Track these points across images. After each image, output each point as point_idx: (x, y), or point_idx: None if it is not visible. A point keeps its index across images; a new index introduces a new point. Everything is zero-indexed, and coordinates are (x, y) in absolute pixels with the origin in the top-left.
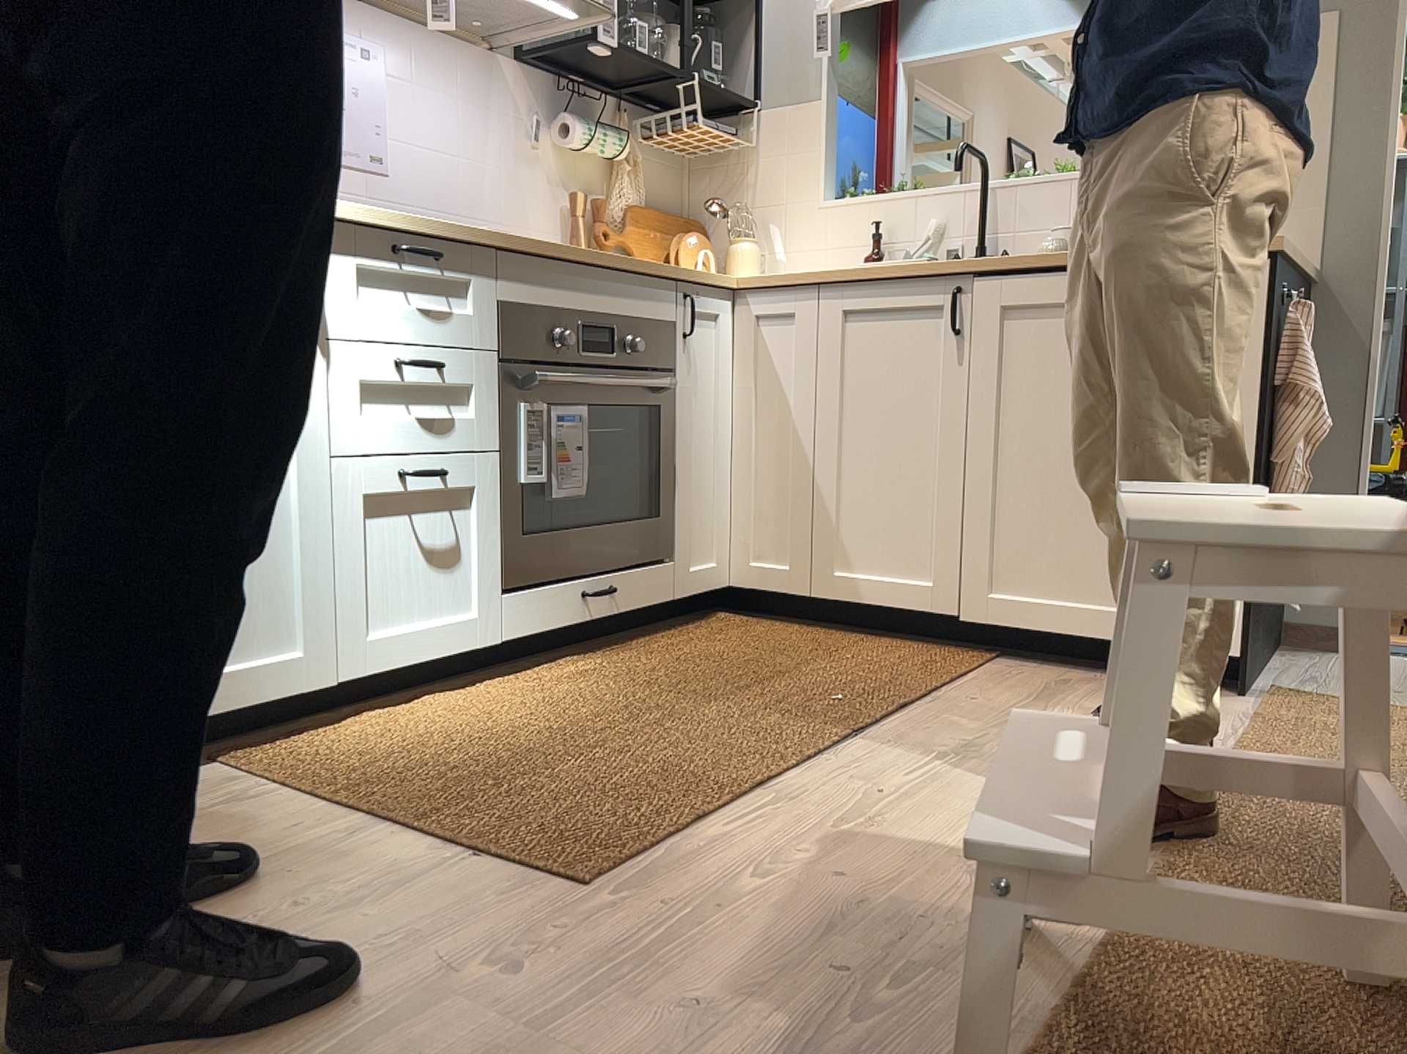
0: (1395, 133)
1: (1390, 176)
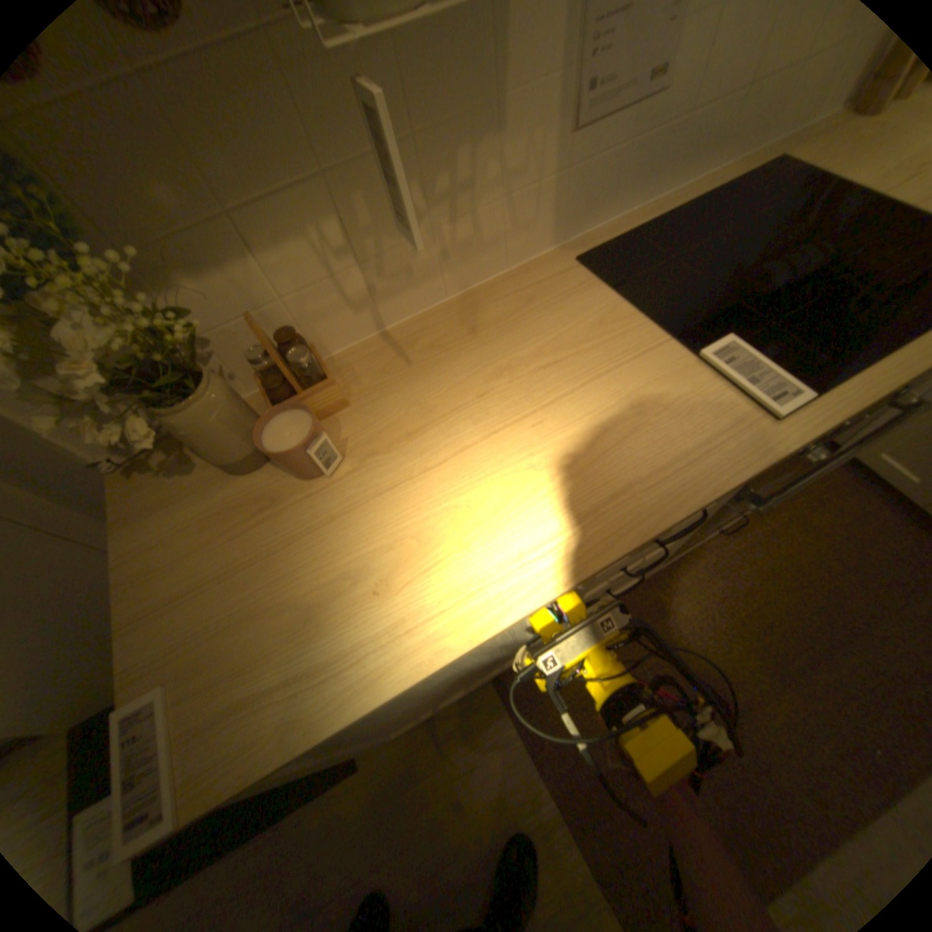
0: None
1: None
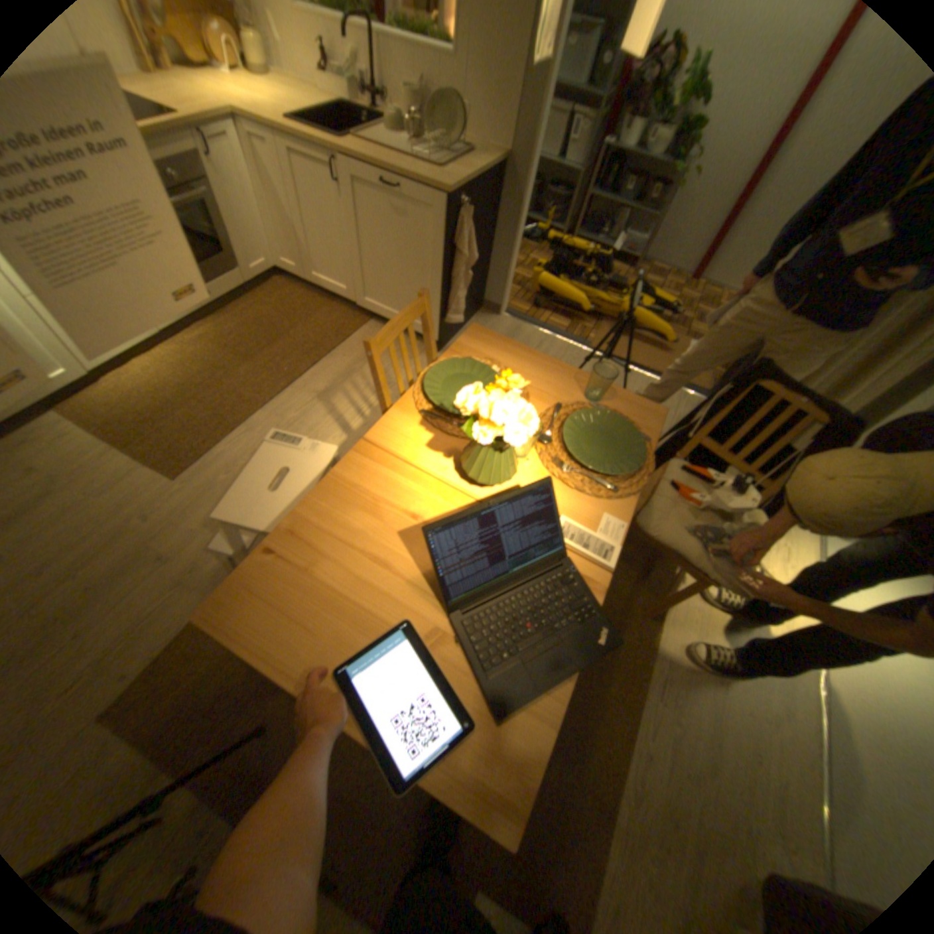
0: (554, 74)
1: (548, 103)
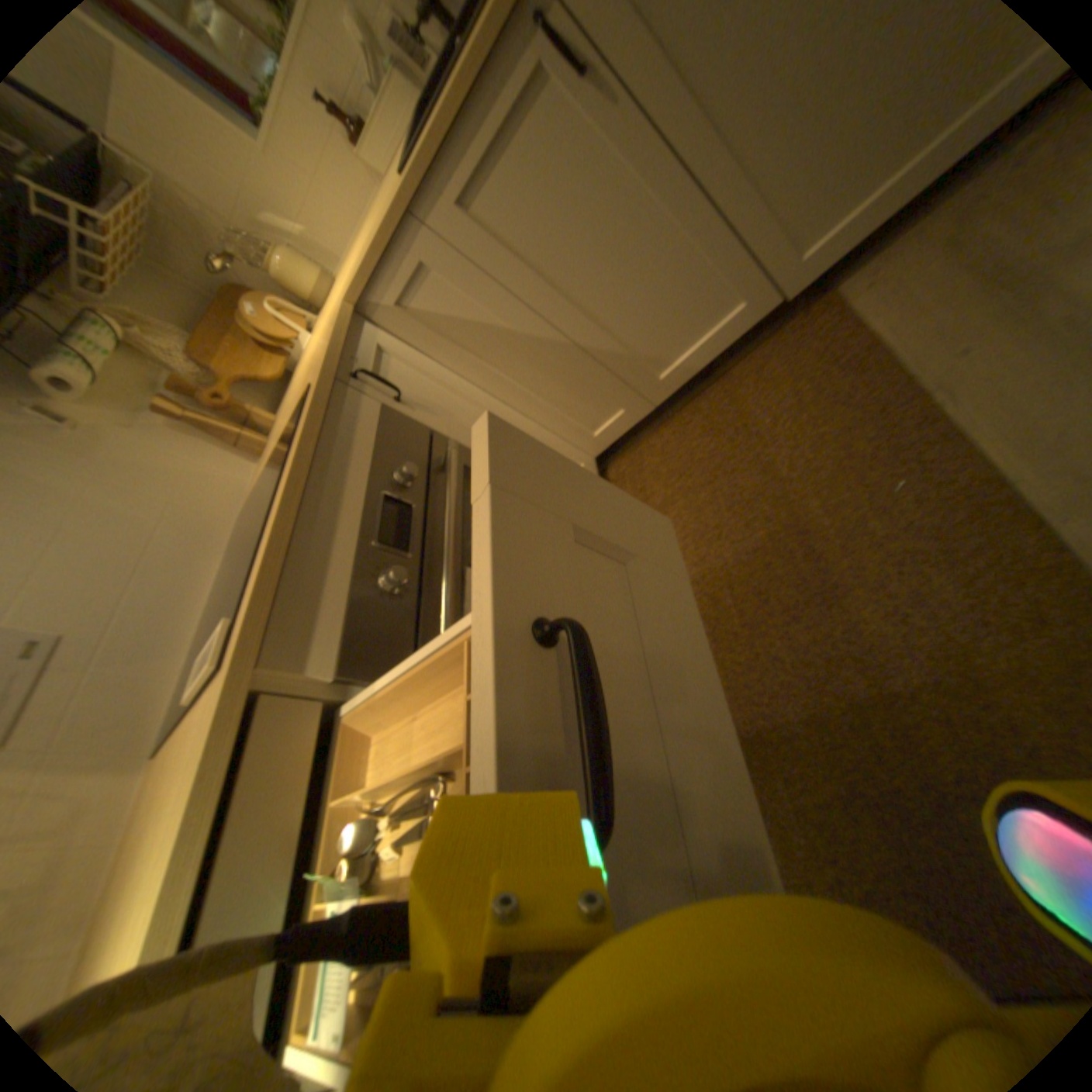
0: None
1: None
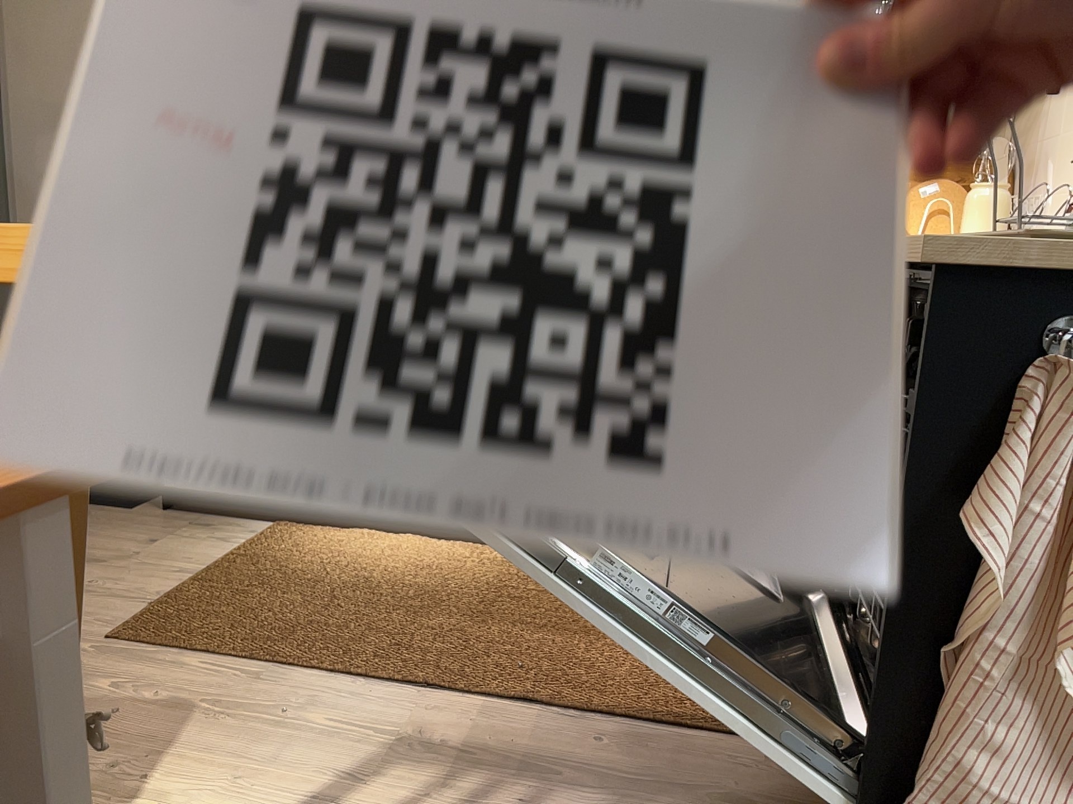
0: None
1: None
